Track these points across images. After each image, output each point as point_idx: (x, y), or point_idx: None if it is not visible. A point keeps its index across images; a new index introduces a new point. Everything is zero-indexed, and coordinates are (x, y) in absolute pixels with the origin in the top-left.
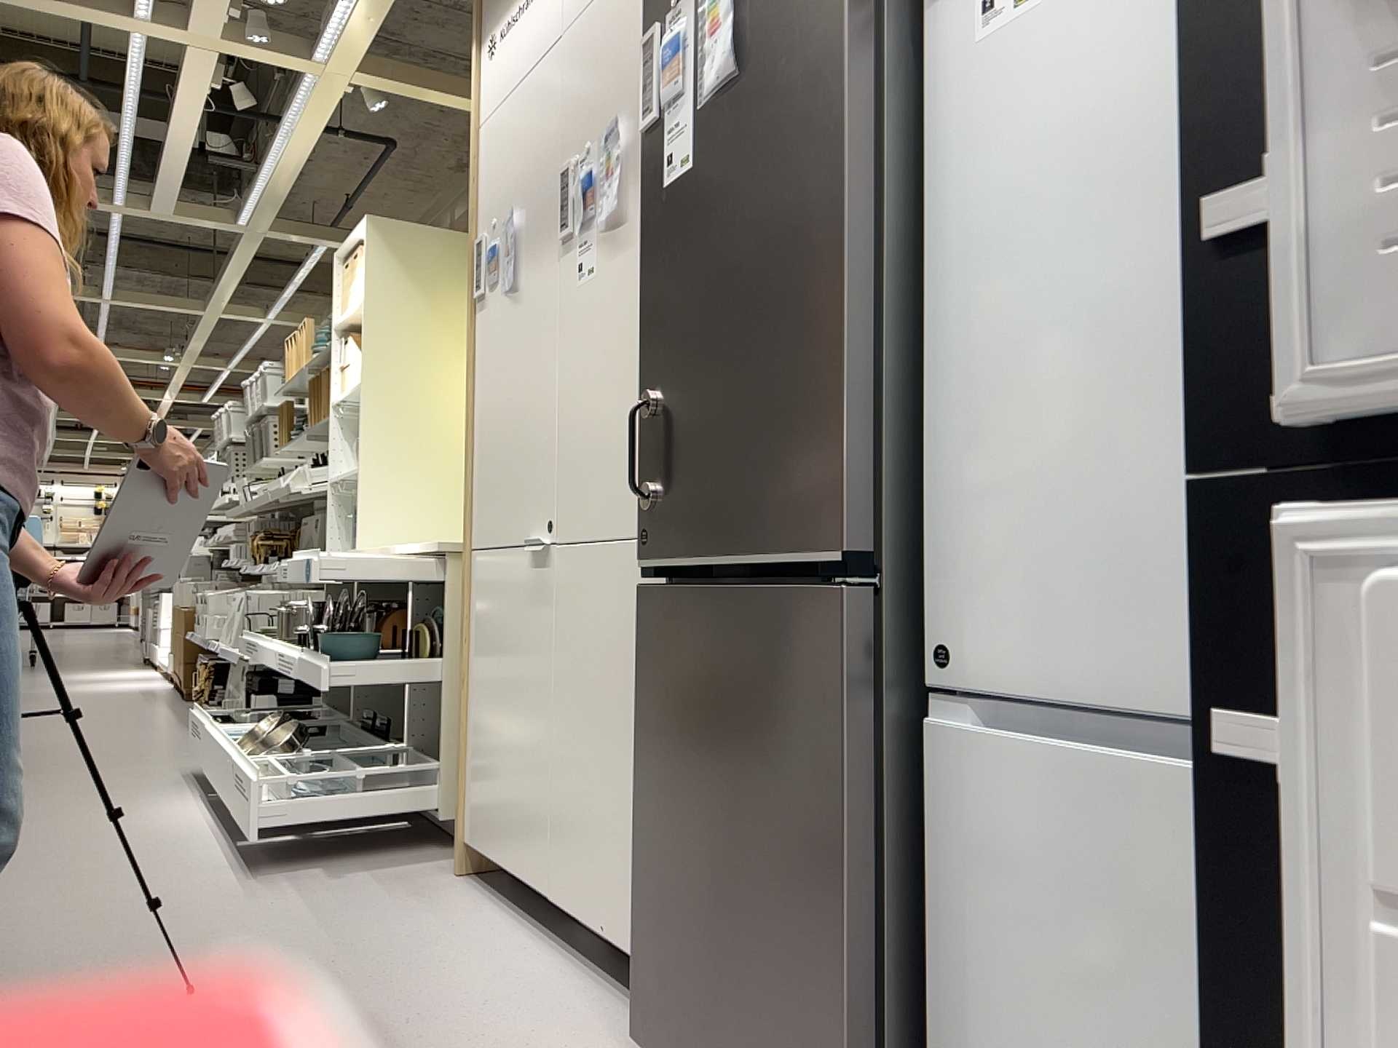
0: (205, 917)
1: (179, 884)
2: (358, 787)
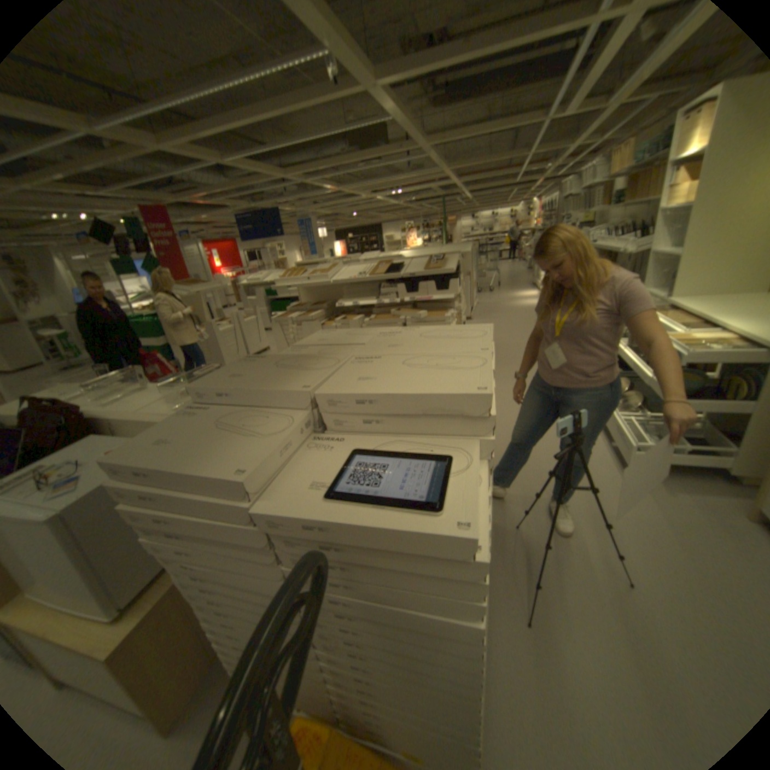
0: (617, 509)
1: (597, 475)
2: (685, 452)
